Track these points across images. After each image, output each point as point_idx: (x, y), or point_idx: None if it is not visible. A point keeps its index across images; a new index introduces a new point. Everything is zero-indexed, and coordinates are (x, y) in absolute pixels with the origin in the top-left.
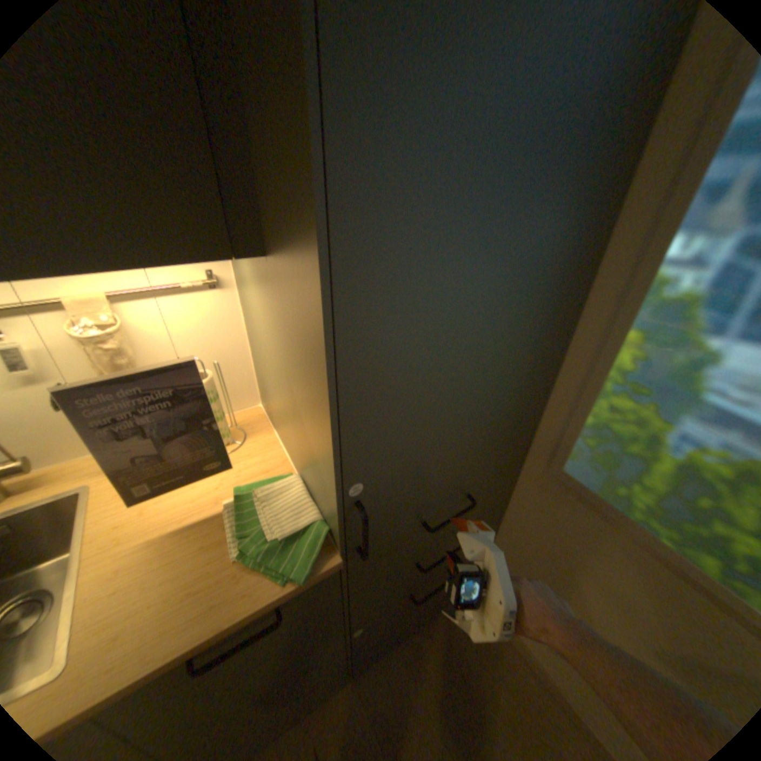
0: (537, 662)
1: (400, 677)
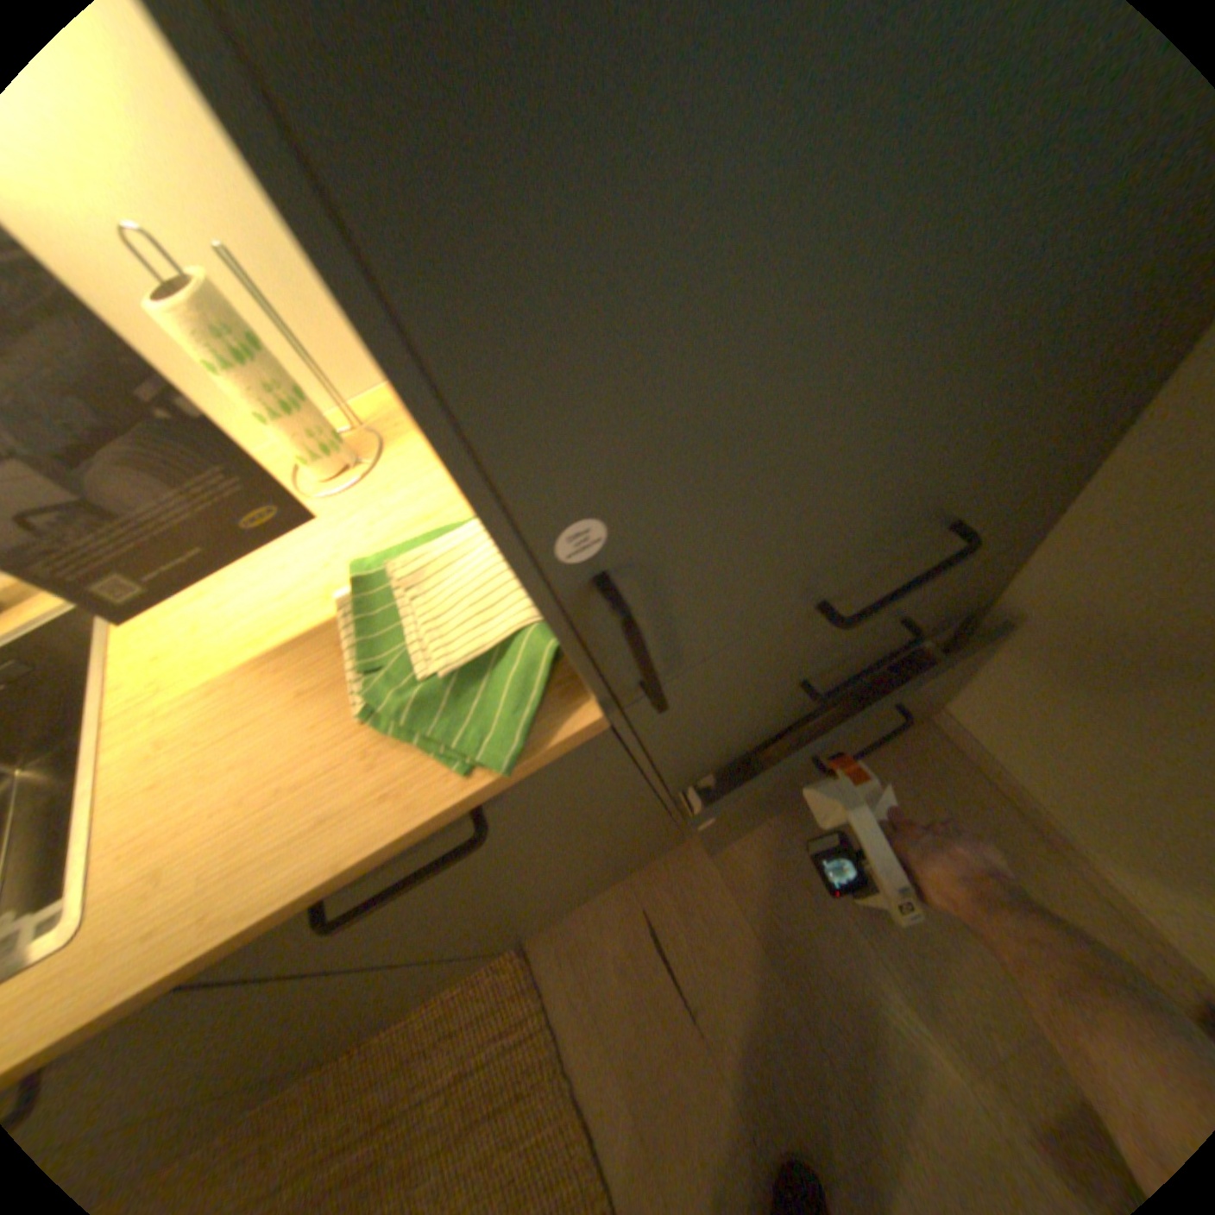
0: (1051, 819)
1: (775, 829)
